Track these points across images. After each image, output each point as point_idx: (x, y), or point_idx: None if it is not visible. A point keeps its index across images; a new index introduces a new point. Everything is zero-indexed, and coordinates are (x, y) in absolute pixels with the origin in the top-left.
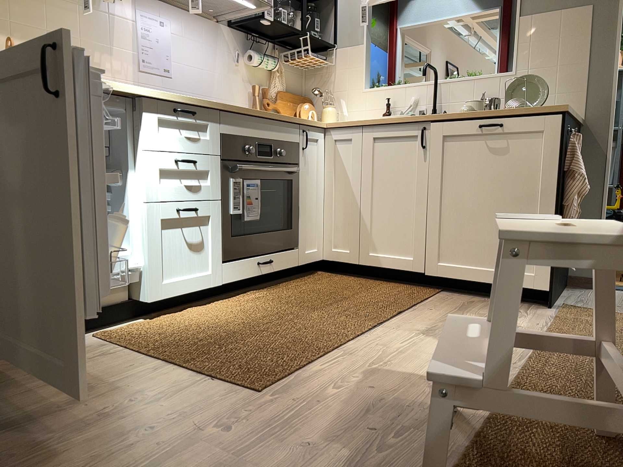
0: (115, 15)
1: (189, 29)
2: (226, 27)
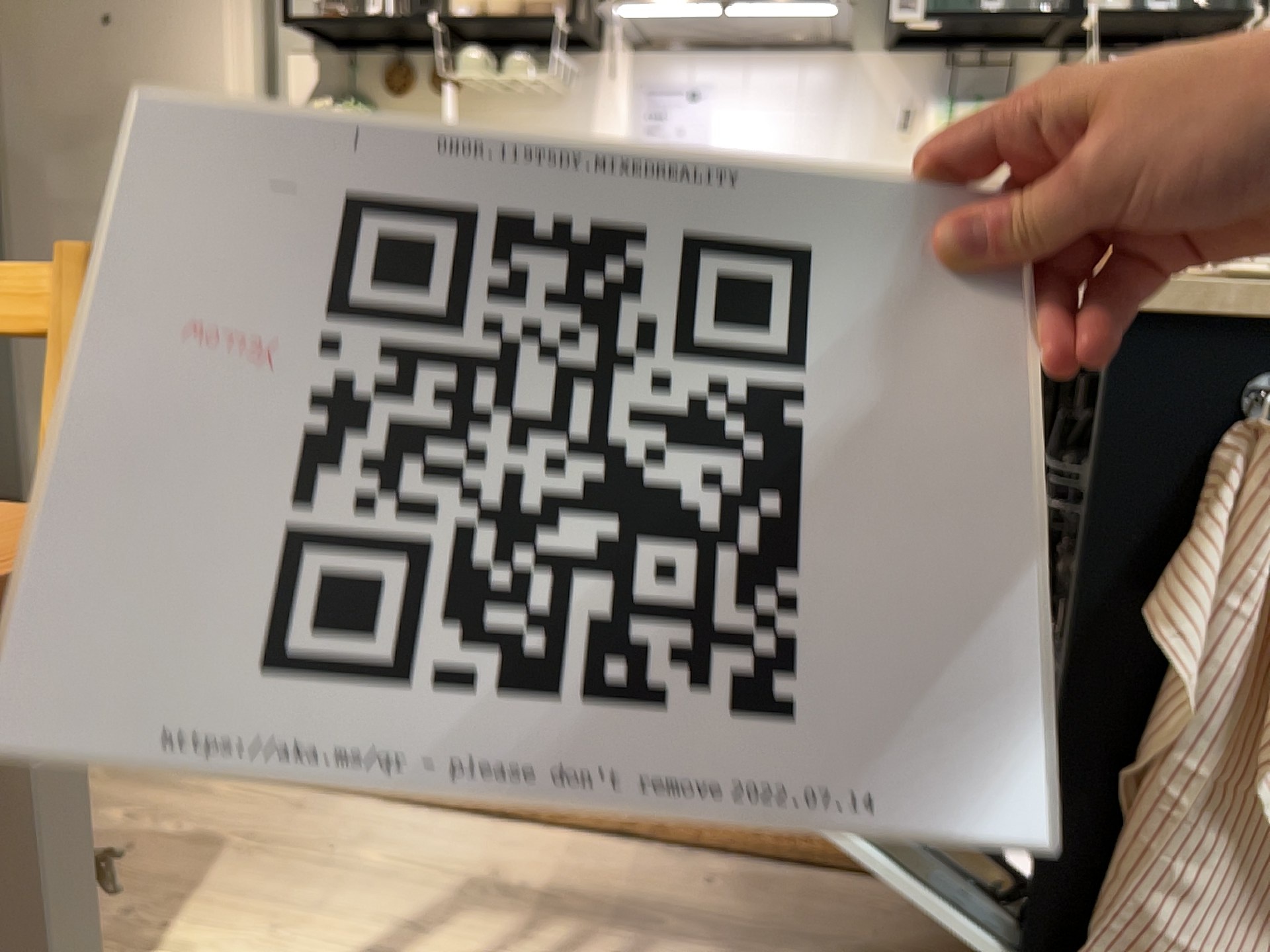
0: (590, 103)
1: (759, 84)
2: (876, 48)
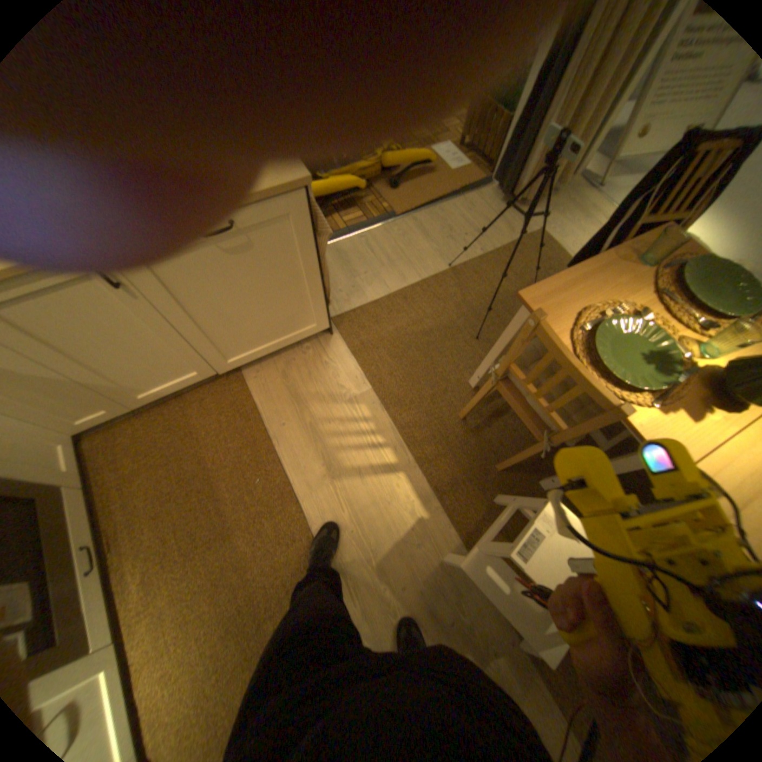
0: None
1: None
2: None
